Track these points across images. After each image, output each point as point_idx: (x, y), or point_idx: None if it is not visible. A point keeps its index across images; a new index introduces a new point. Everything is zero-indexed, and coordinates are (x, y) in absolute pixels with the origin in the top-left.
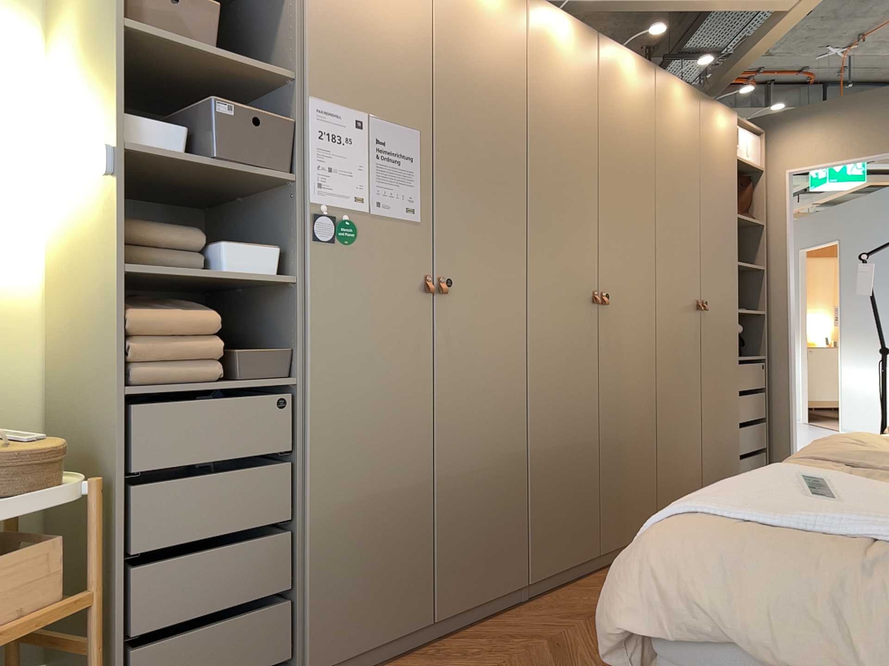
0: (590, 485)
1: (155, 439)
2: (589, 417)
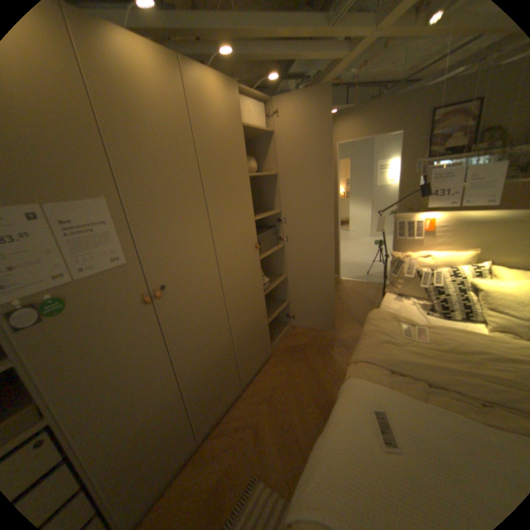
0: (266, 327)
1: None
2: (263, 299)
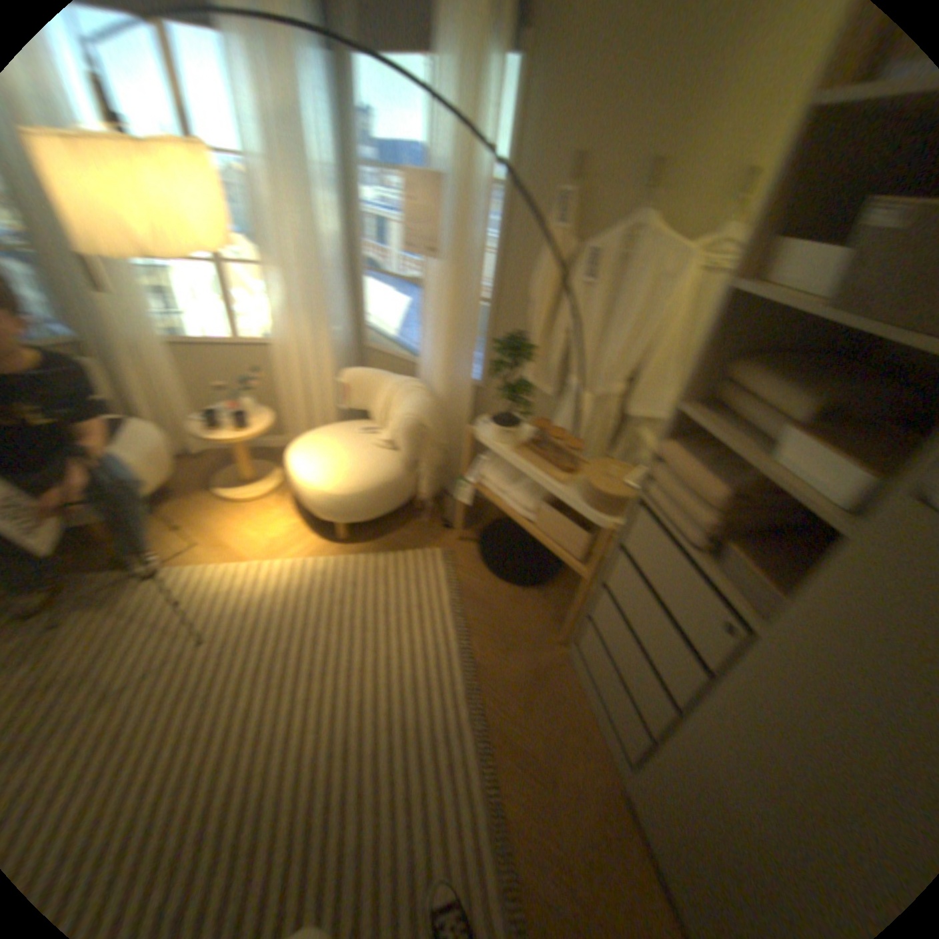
0: None
1: (644, 545)
2: None
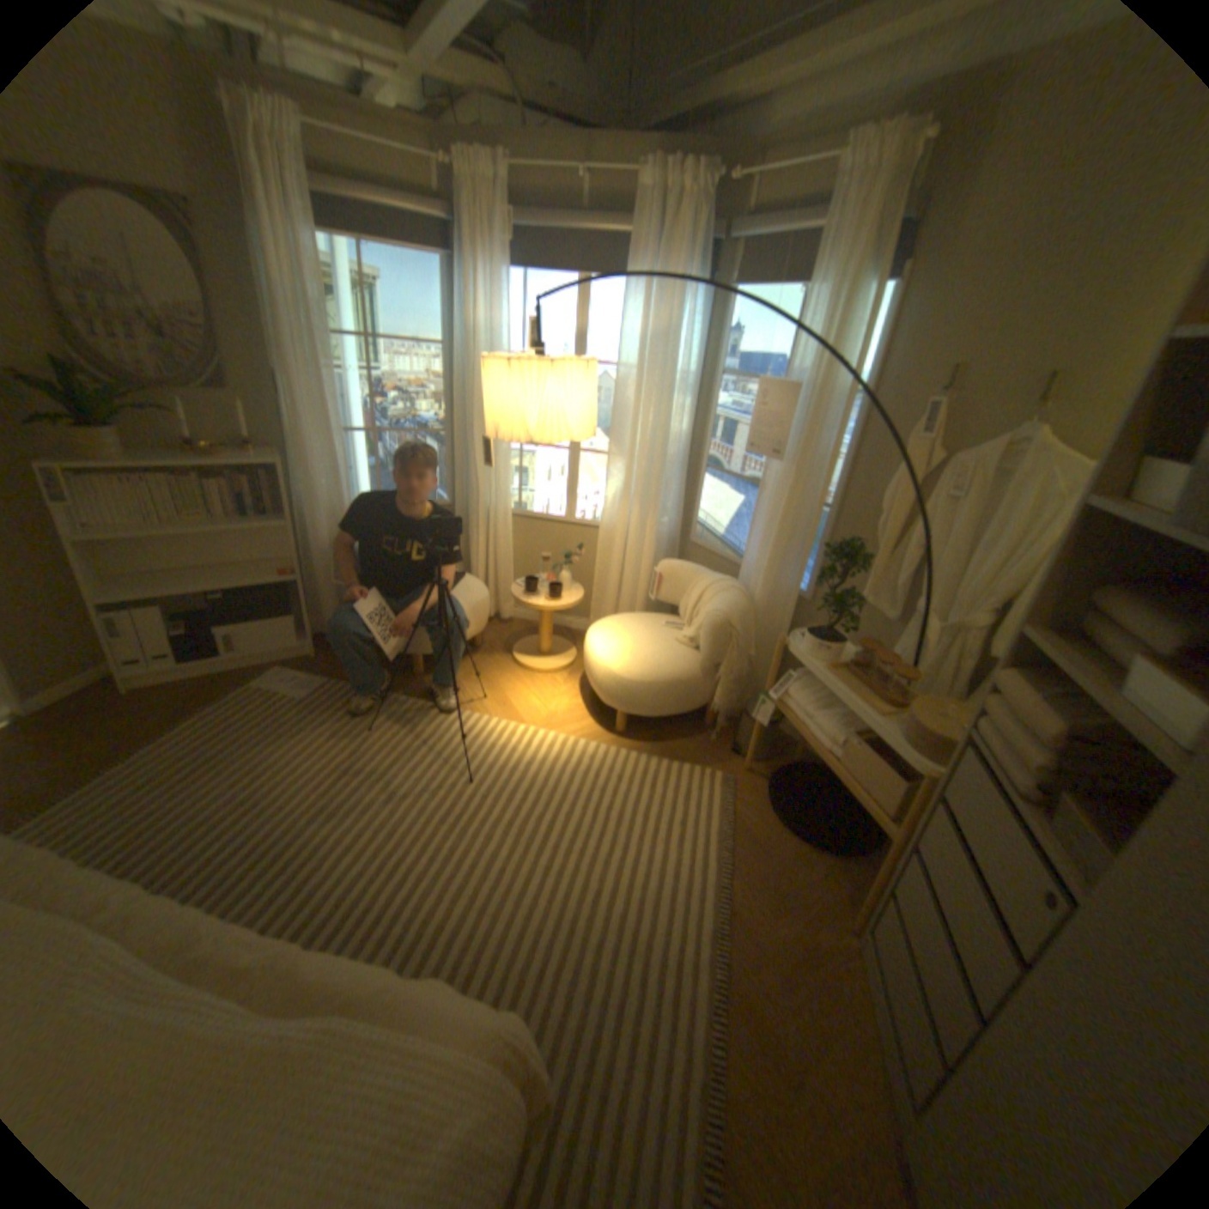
0: None
1: (969, 798)
2: None
